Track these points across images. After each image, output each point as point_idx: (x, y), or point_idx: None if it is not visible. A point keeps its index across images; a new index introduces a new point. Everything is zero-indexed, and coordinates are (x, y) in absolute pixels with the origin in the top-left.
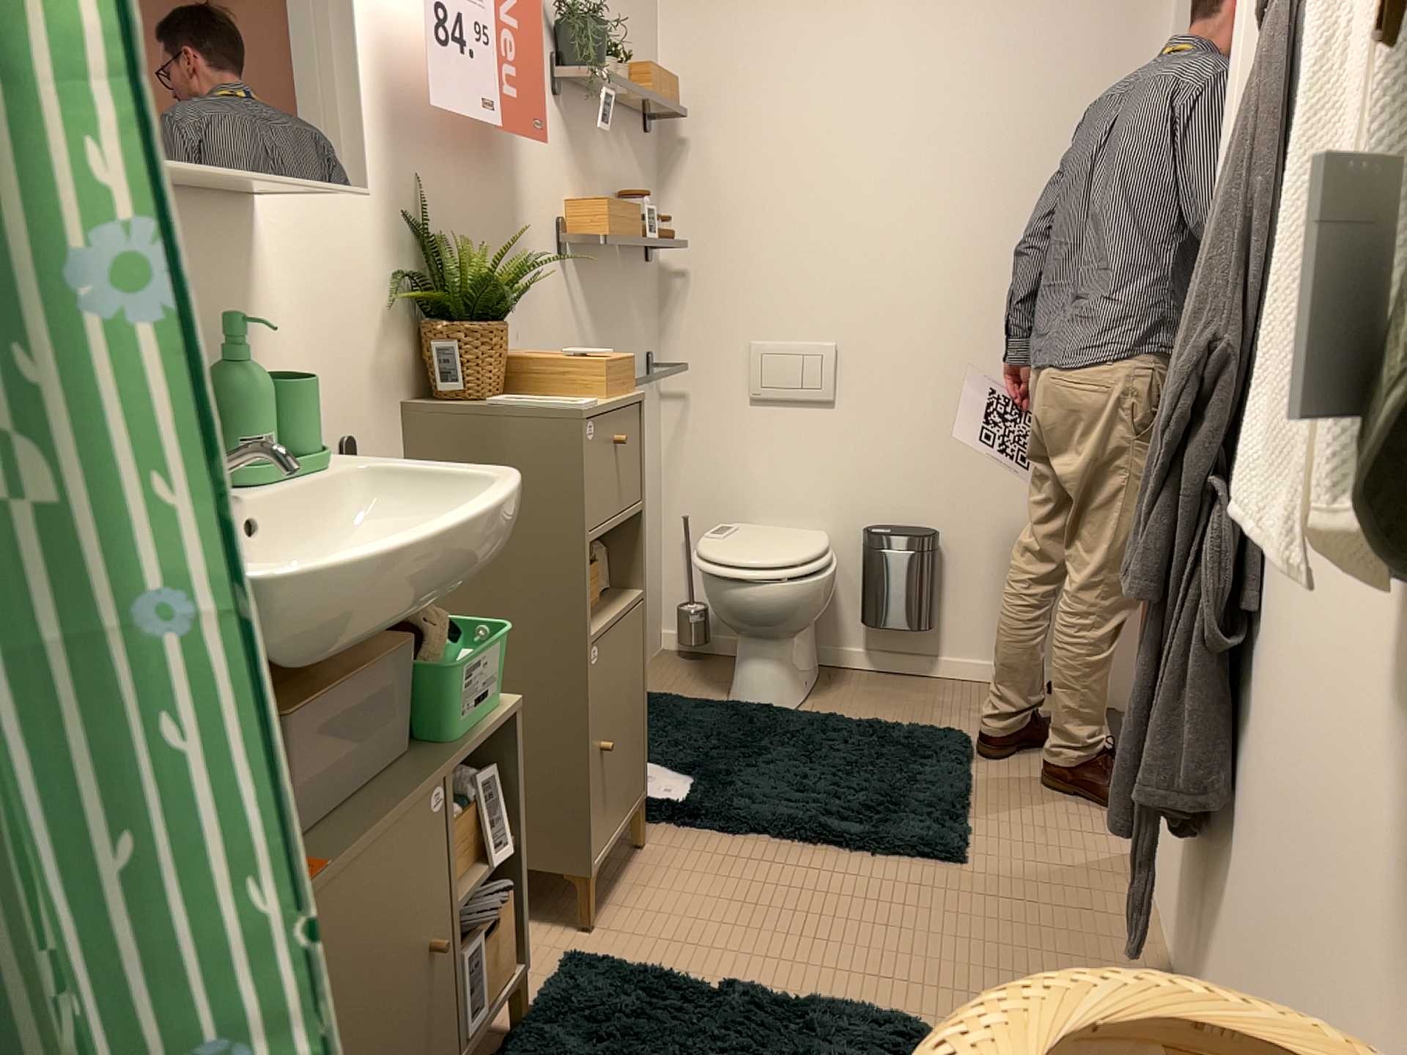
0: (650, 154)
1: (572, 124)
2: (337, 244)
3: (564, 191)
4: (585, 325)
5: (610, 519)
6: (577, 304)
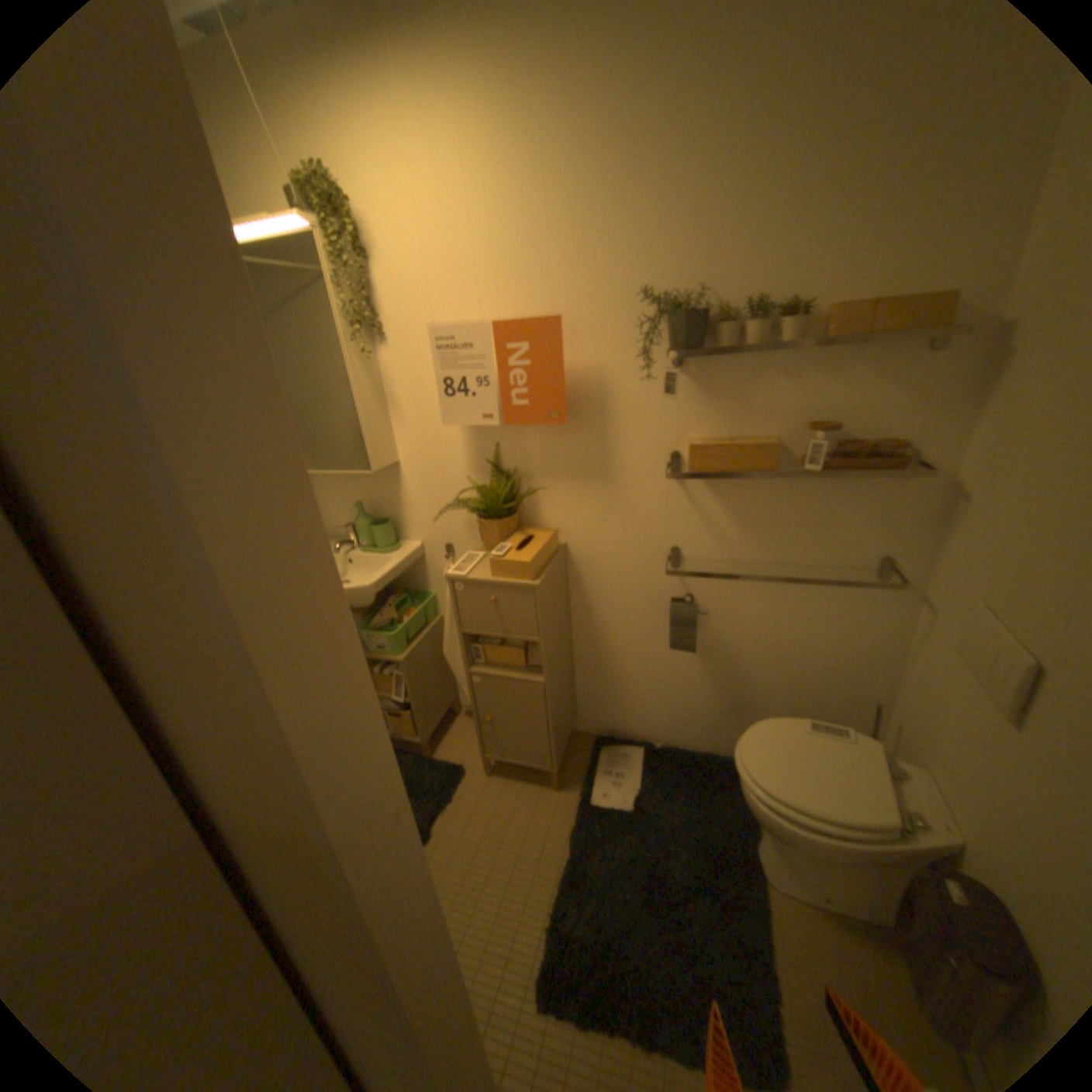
0: (949, 358)
1: (704, 373)
2: (436, 474)
3: (680, 426)
4: (712, 518)
5: (488, 631)
6: (697, 504)
